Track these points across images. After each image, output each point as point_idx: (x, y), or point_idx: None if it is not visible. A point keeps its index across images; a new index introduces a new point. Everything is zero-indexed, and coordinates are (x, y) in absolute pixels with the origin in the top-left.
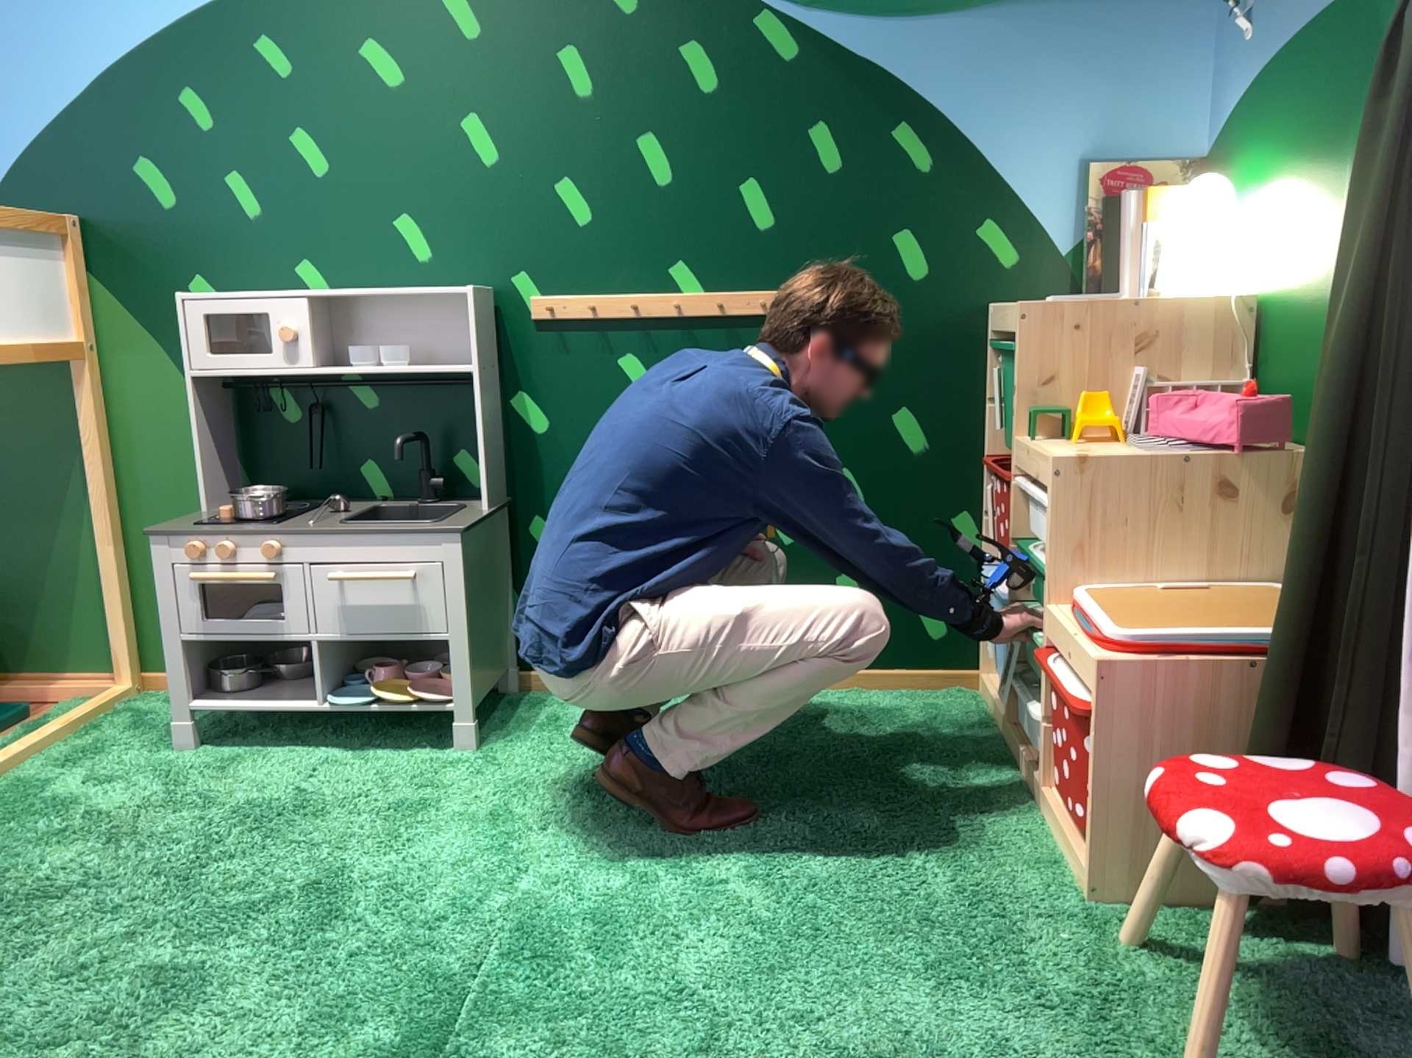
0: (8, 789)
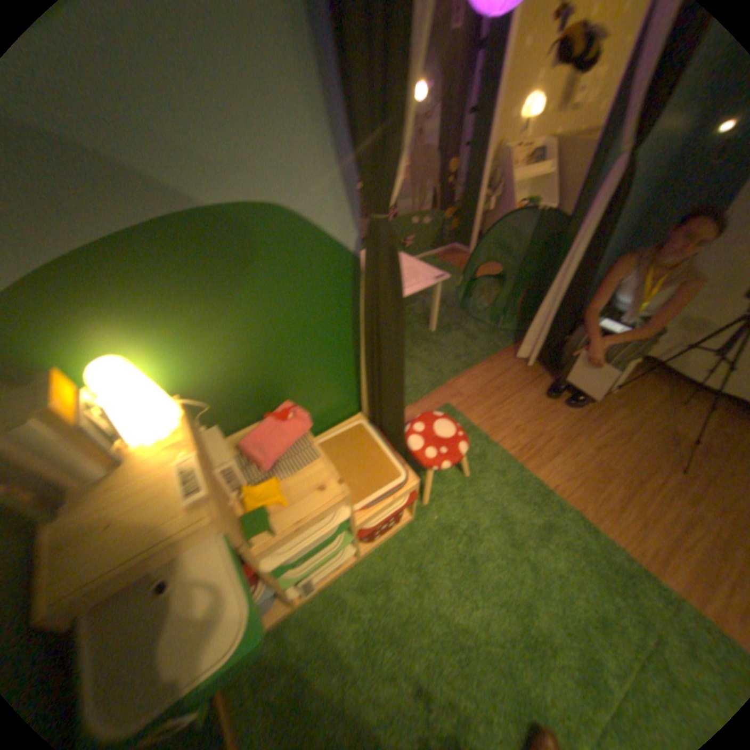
0: None
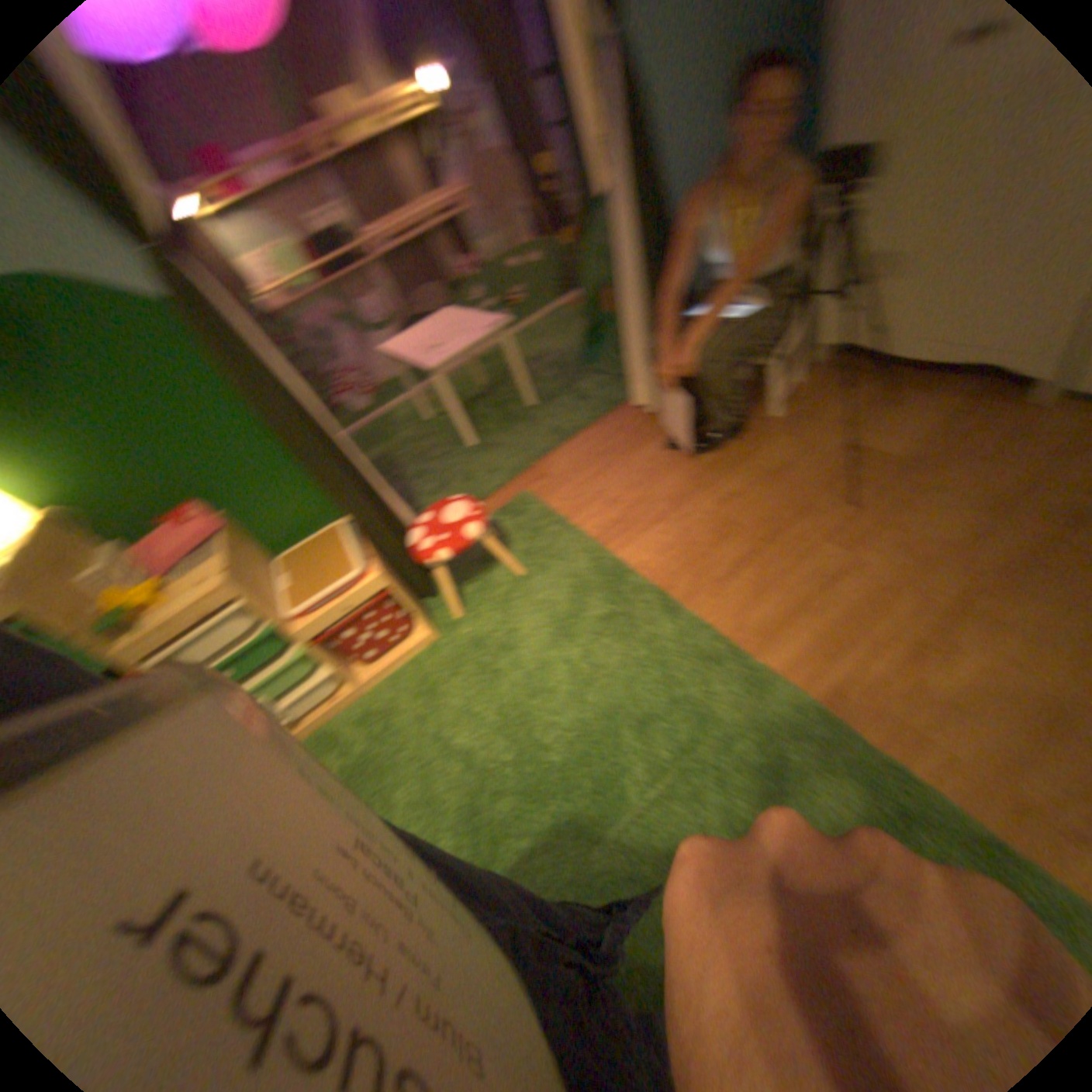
0: None
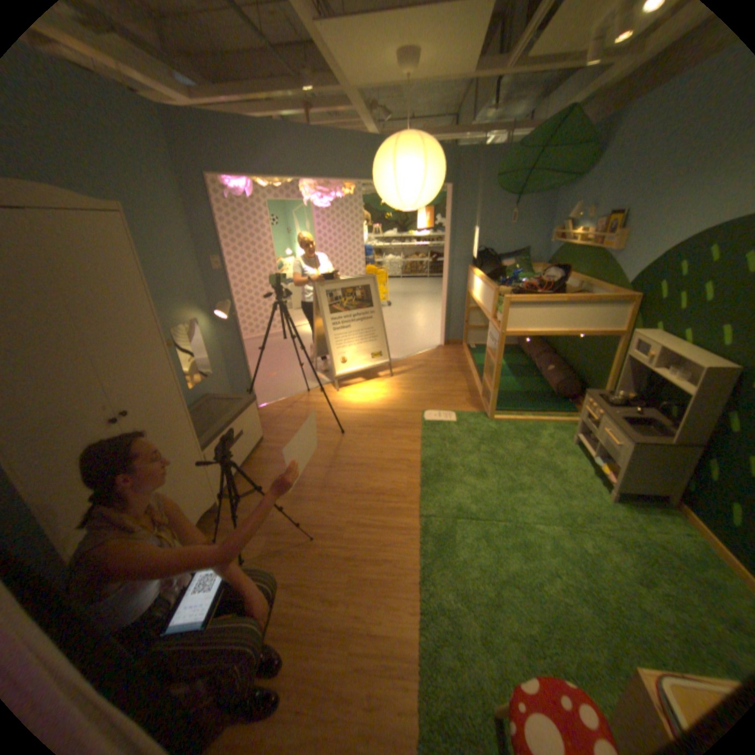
0: (539, 426)
